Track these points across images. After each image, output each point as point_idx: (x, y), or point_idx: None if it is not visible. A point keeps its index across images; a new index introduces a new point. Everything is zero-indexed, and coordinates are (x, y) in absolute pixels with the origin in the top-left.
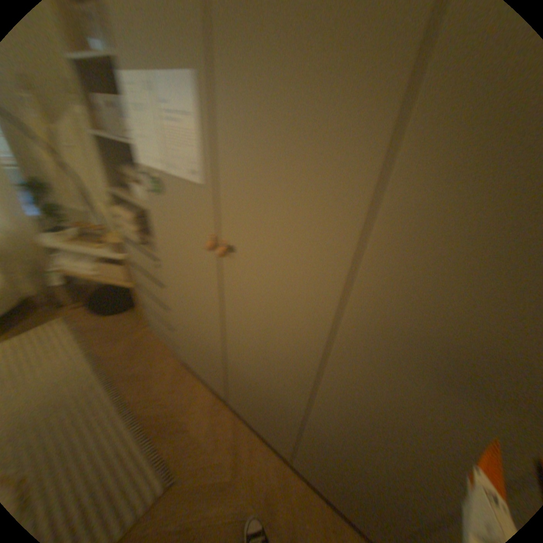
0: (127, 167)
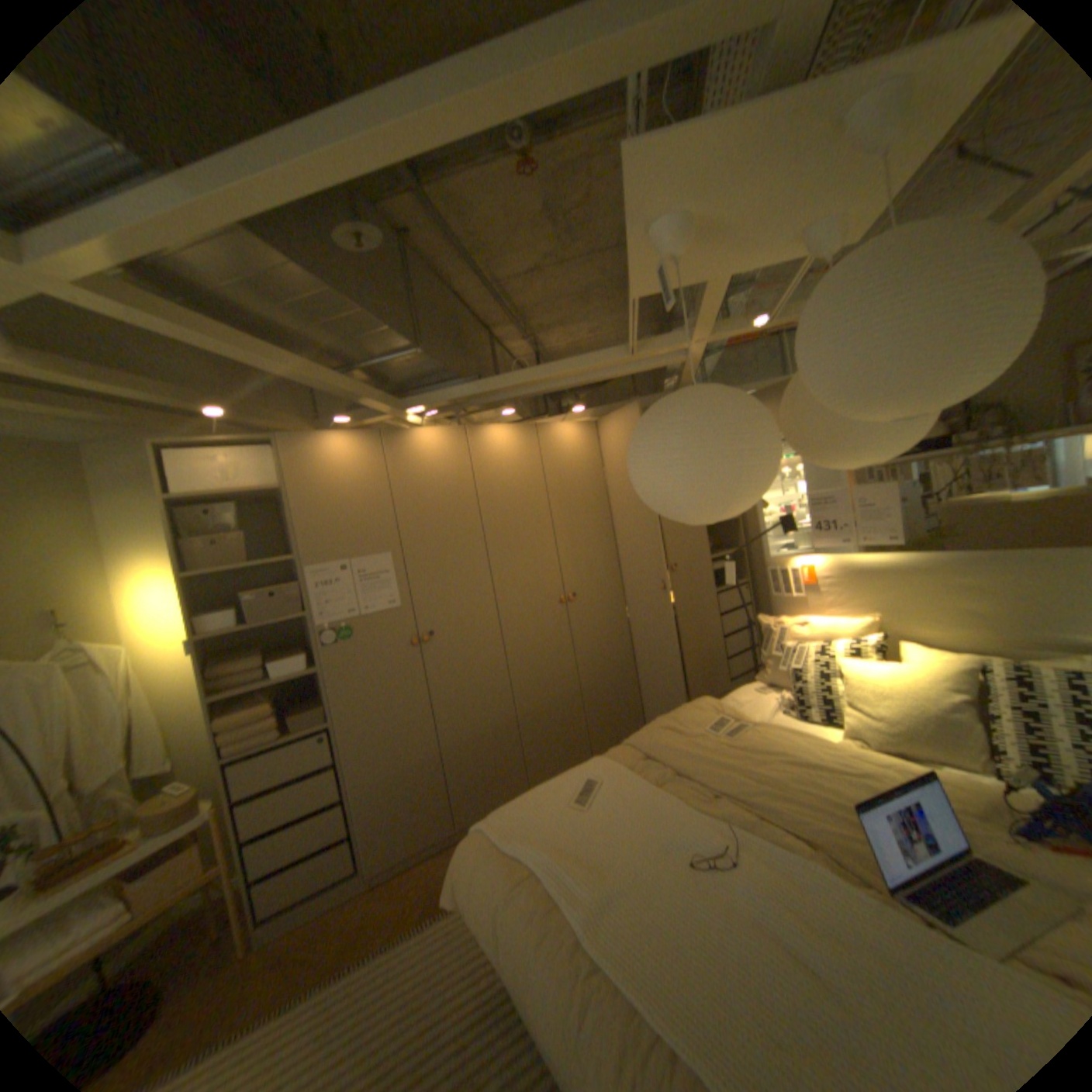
0: (228, 665)
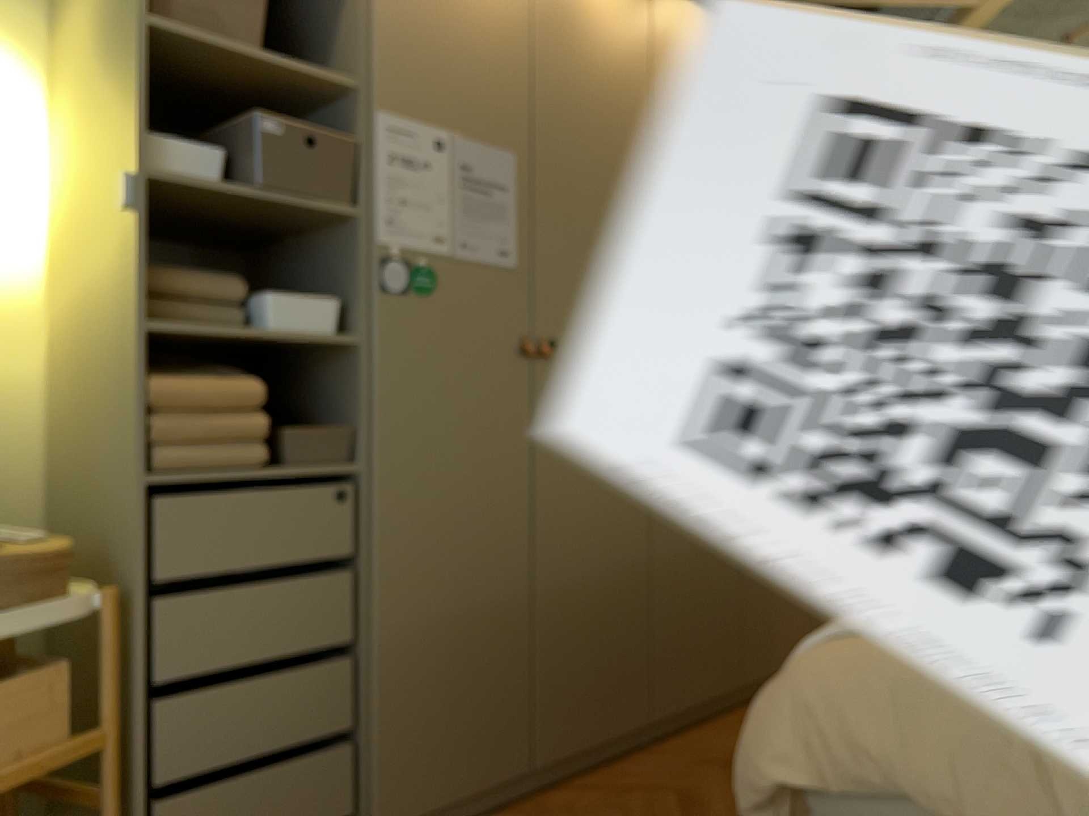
0: (174, 270)
